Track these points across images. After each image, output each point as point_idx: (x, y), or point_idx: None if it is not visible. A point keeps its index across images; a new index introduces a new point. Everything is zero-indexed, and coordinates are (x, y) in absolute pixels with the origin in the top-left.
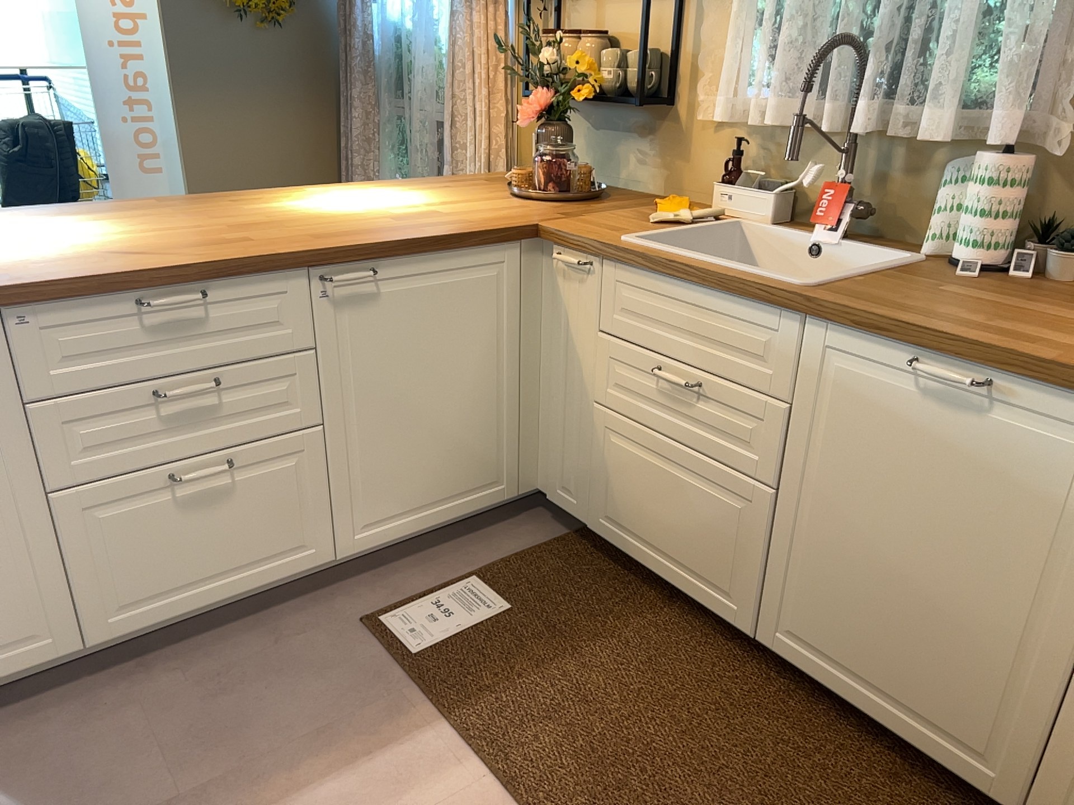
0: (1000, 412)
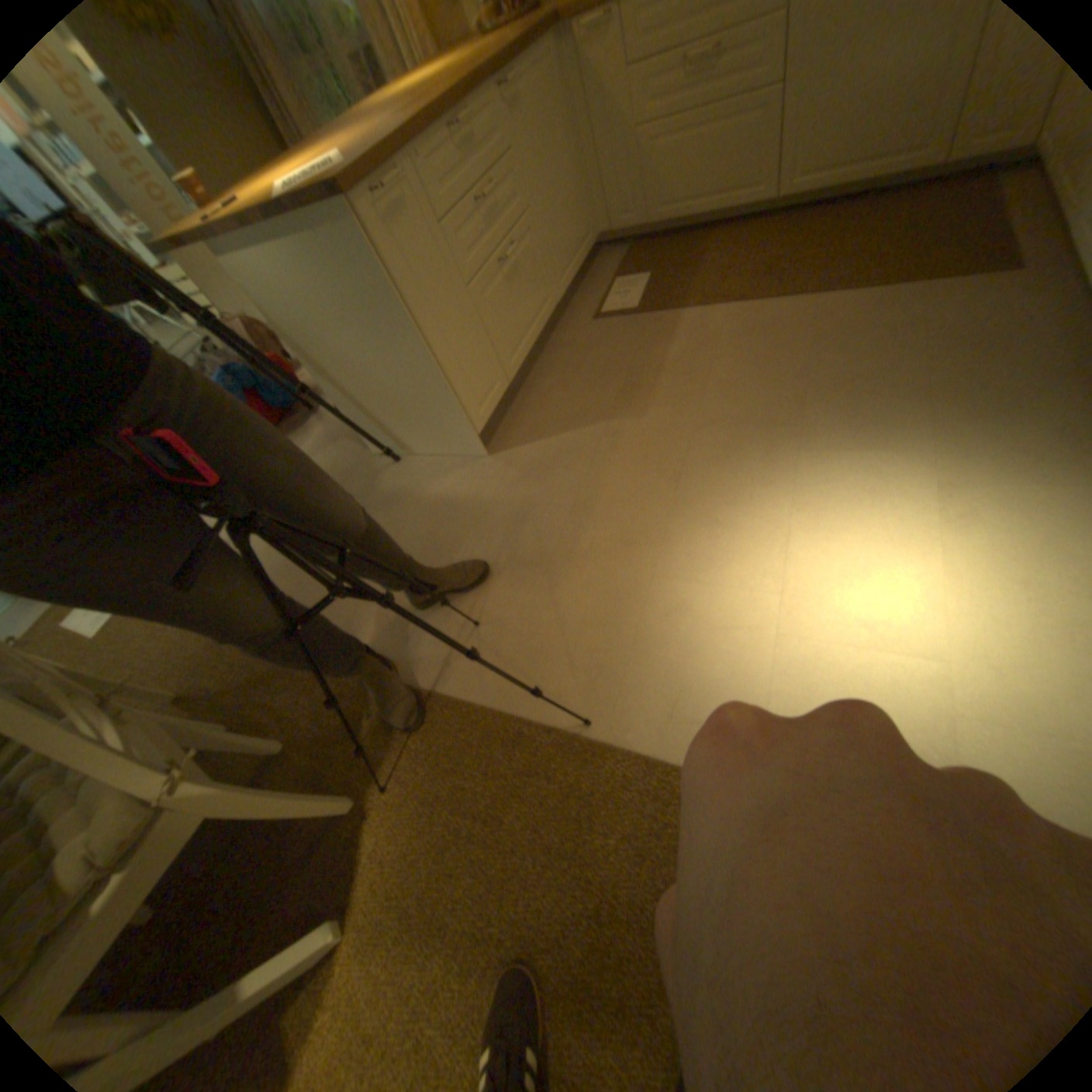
0: None
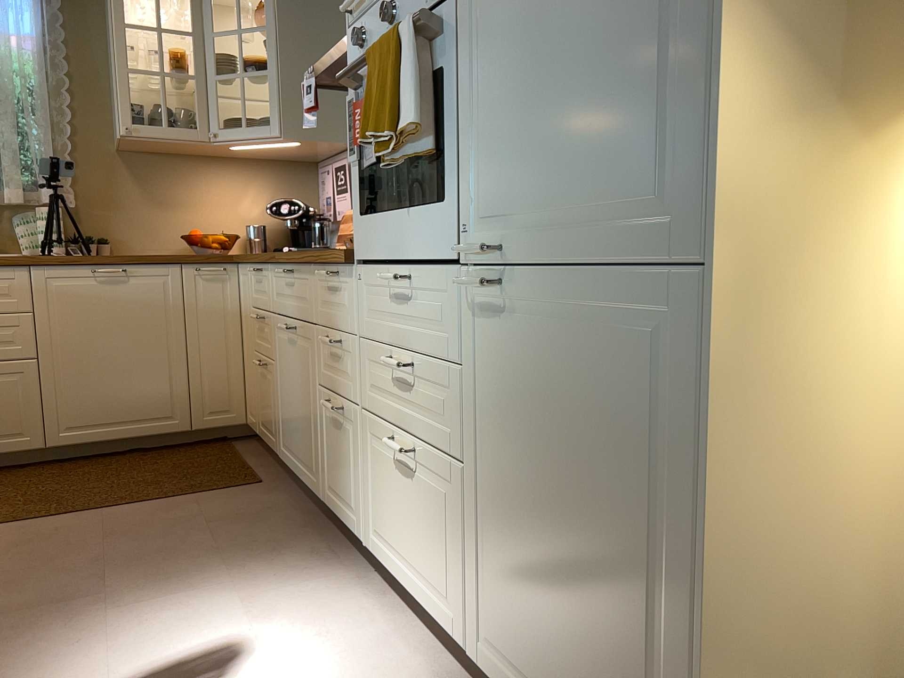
0: (132, 279)
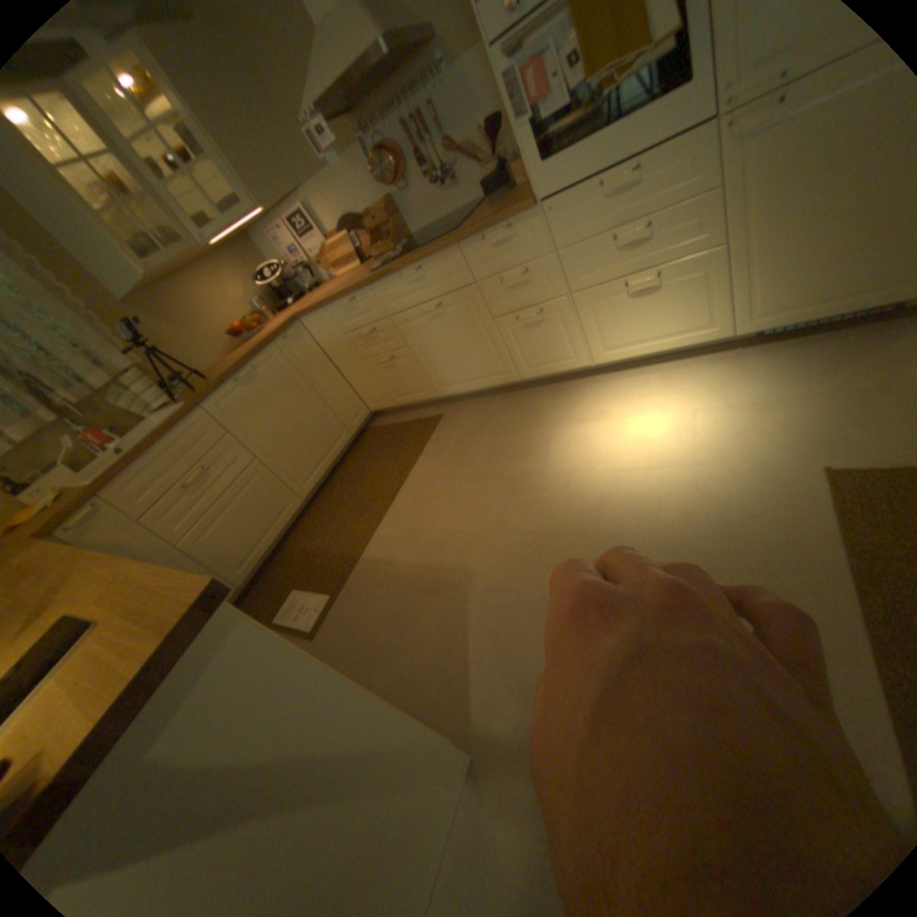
0: (258, 369)
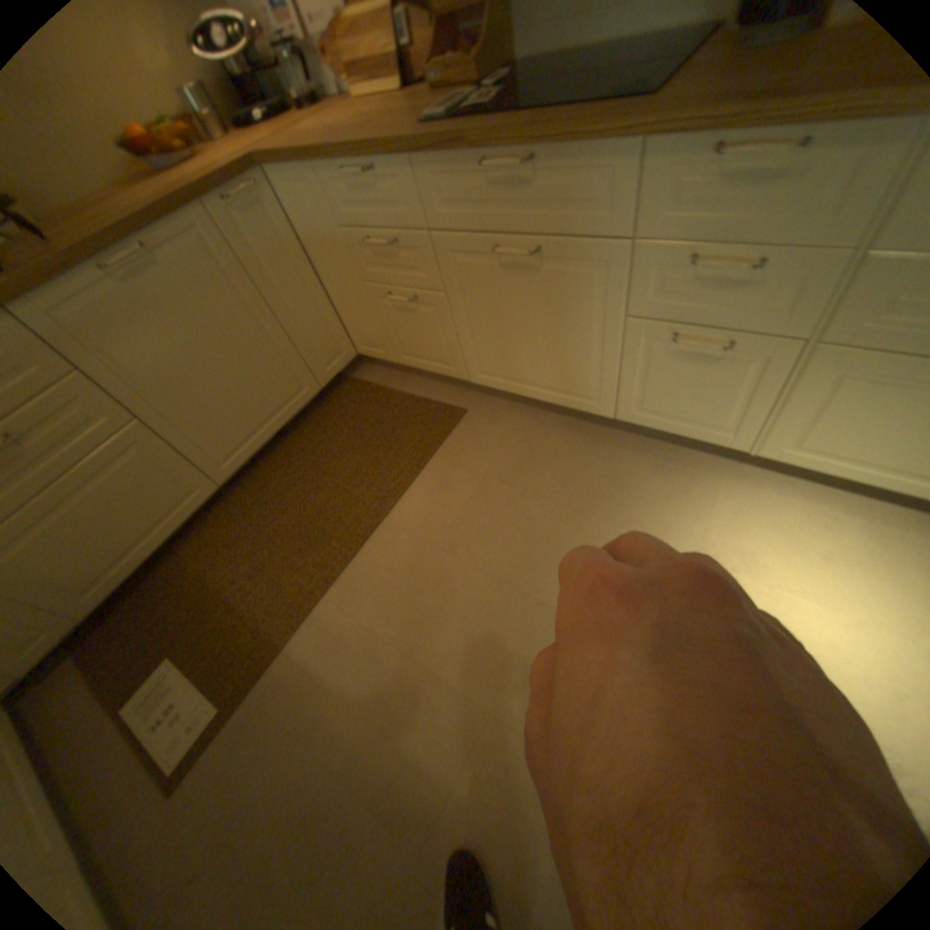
0: (158, 252)
